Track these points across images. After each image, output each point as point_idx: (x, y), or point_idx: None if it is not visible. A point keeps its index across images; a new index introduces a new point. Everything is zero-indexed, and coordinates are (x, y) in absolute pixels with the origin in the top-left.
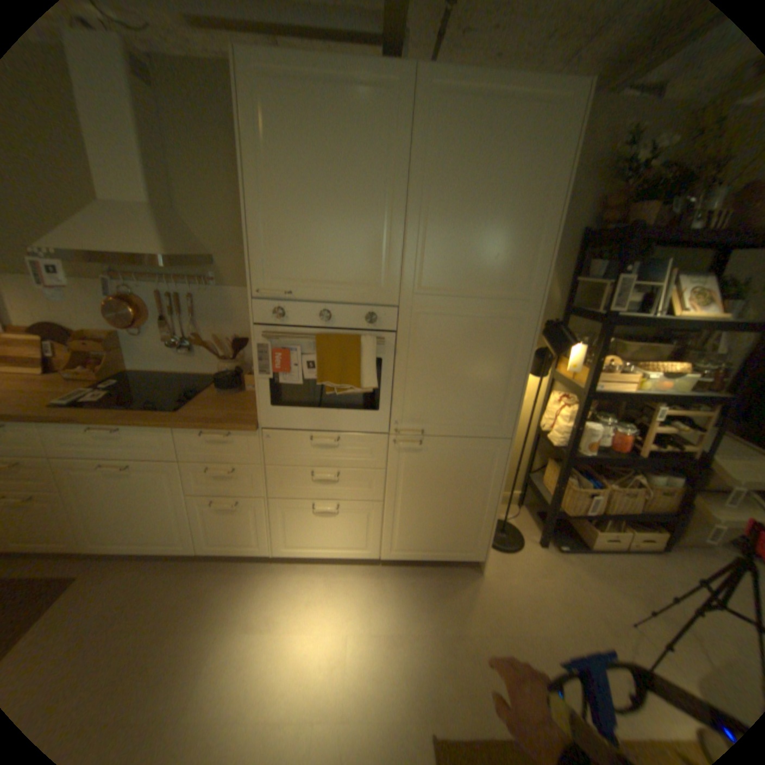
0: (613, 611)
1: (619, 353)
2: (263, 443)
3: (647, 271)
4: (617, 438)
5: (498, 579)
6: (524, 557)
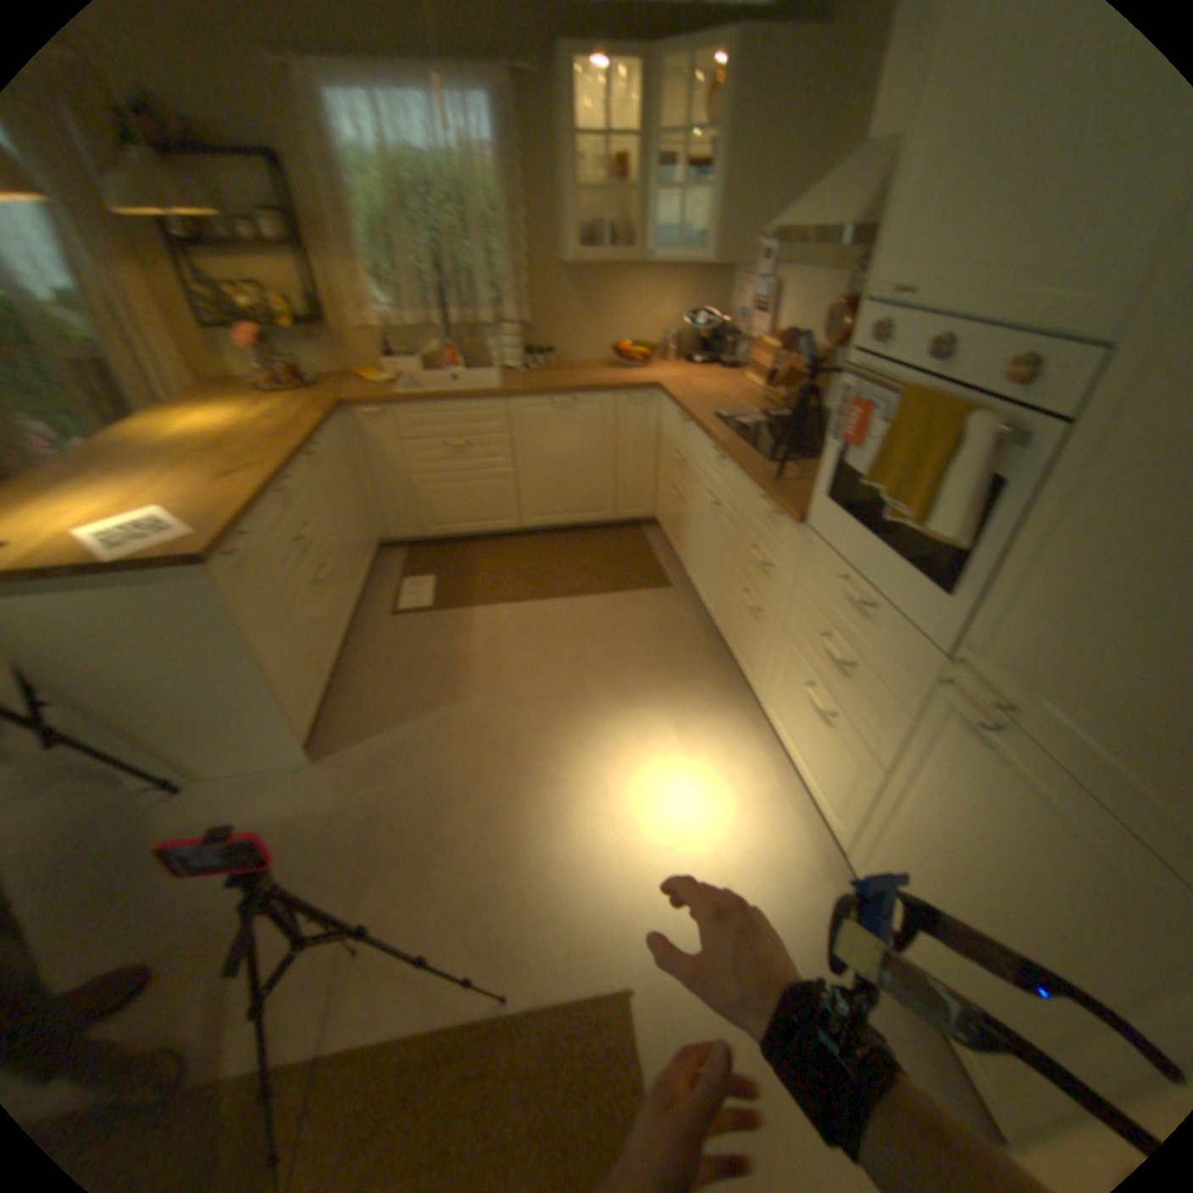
0: None
1: None
2: (803, 551)
3: None
4: None
5: None
6: None
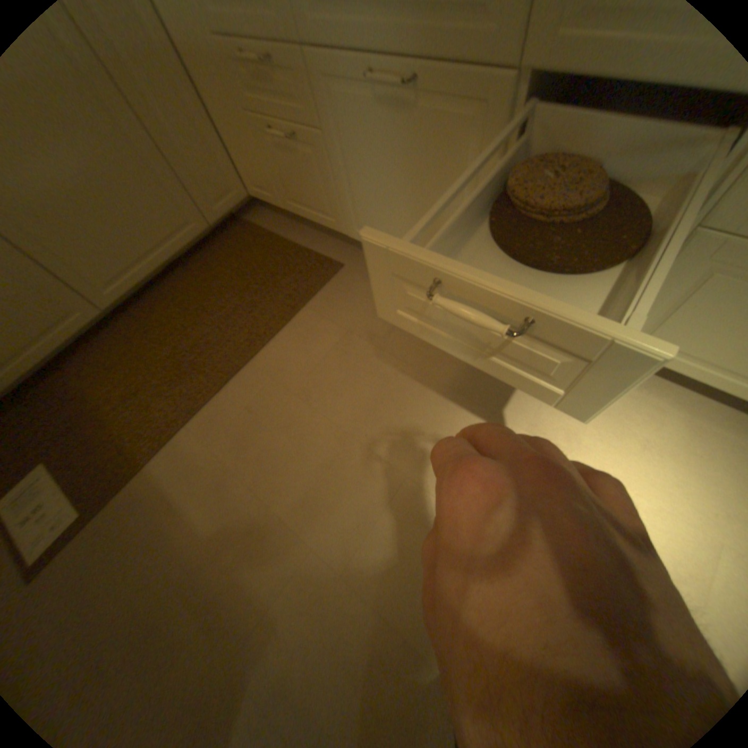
0: None
1: None
2: None
3: None
4: None
5: None
6: None
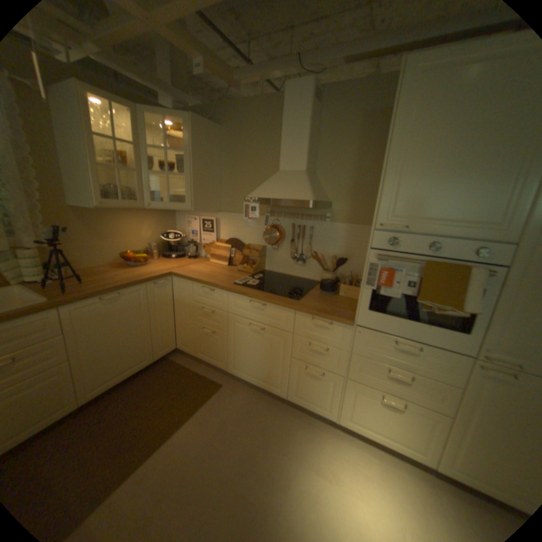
0: None
1: None
2: (355, 335)
3: None
4: None
5: None
6: None
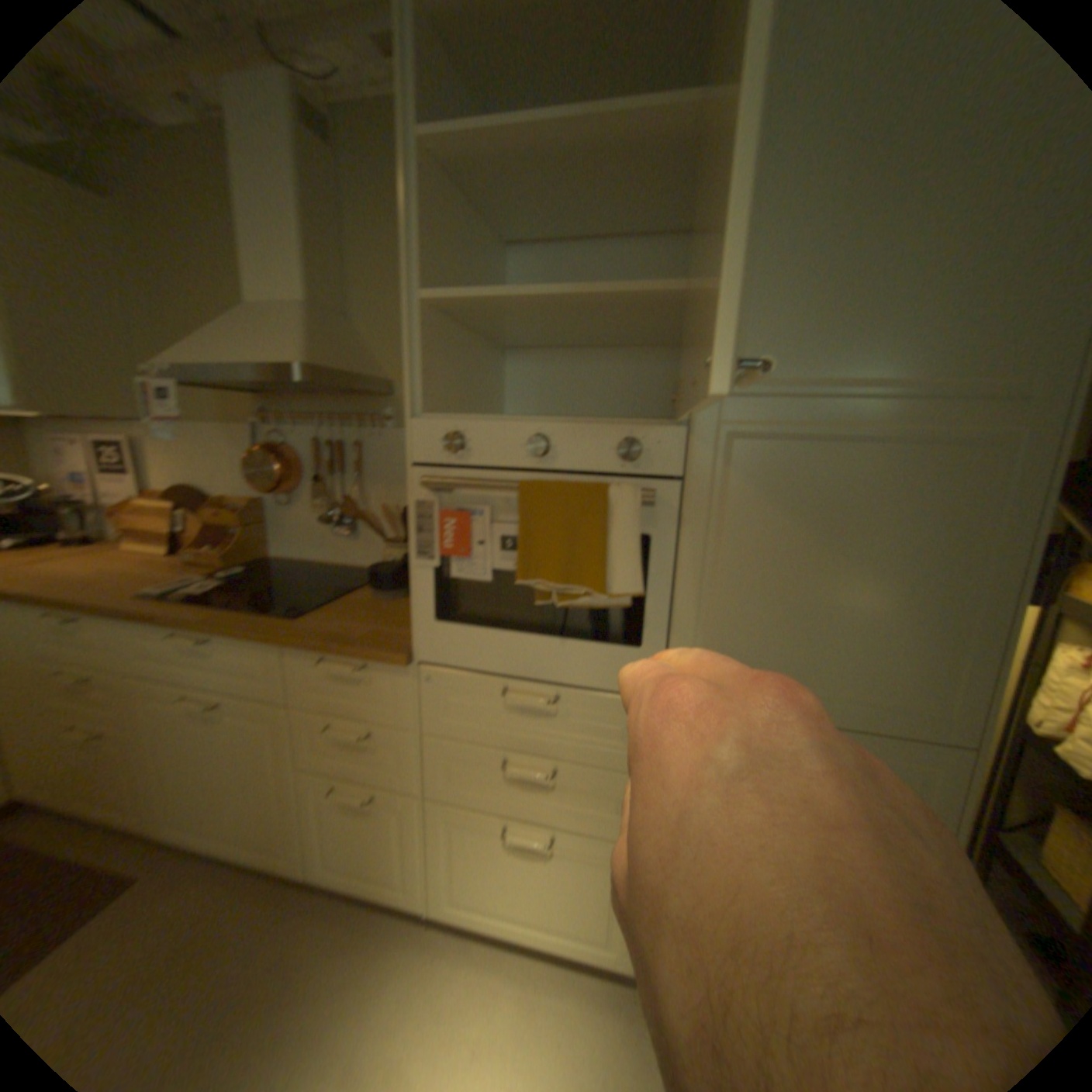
0: None
1: None
2: (419, 691)
3: None
4: None
5: None
6: None
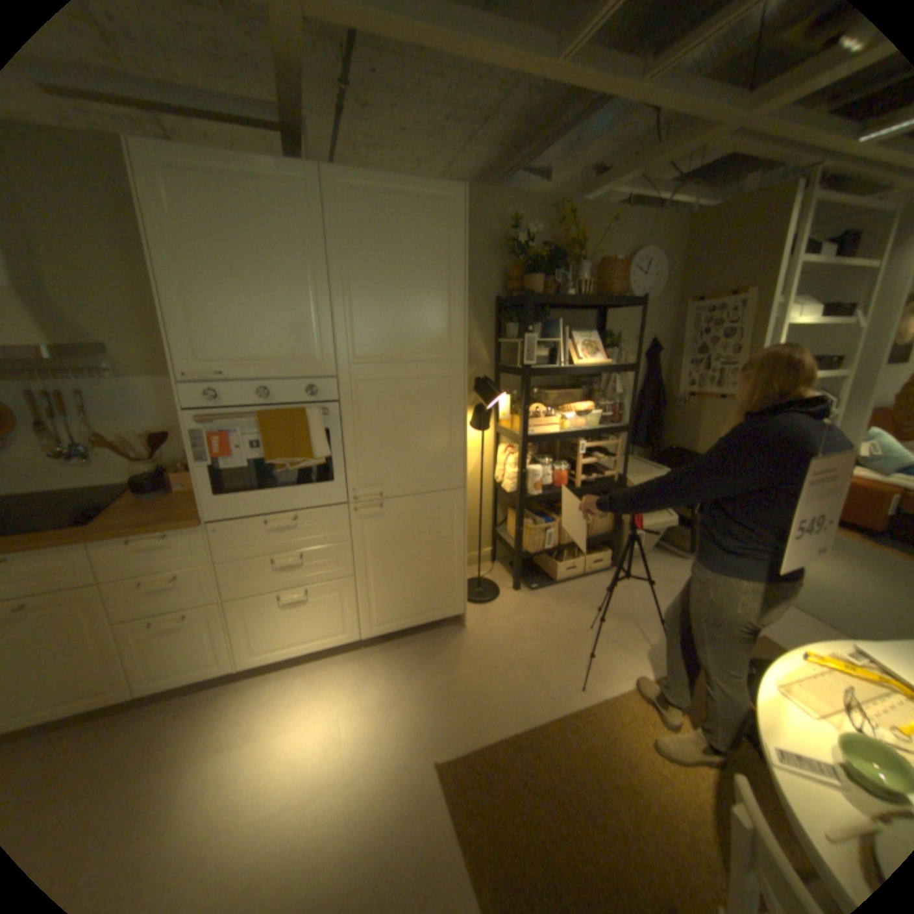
0: (575, 622)
1: (542, 401)
2: (209, 539)
3: (548, 331)
4: (555, 475)
5: (479, 626)
6: (500, 603)
